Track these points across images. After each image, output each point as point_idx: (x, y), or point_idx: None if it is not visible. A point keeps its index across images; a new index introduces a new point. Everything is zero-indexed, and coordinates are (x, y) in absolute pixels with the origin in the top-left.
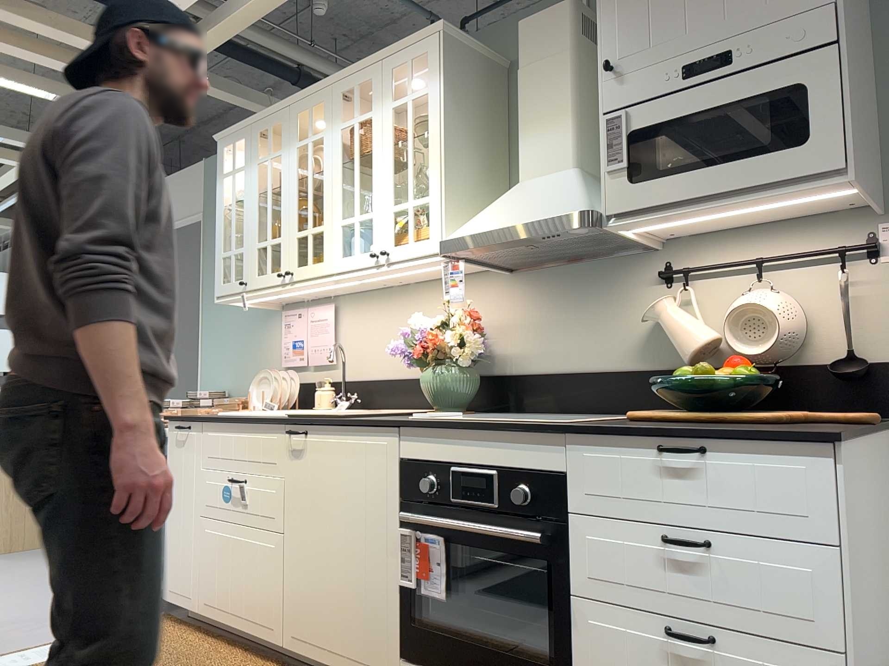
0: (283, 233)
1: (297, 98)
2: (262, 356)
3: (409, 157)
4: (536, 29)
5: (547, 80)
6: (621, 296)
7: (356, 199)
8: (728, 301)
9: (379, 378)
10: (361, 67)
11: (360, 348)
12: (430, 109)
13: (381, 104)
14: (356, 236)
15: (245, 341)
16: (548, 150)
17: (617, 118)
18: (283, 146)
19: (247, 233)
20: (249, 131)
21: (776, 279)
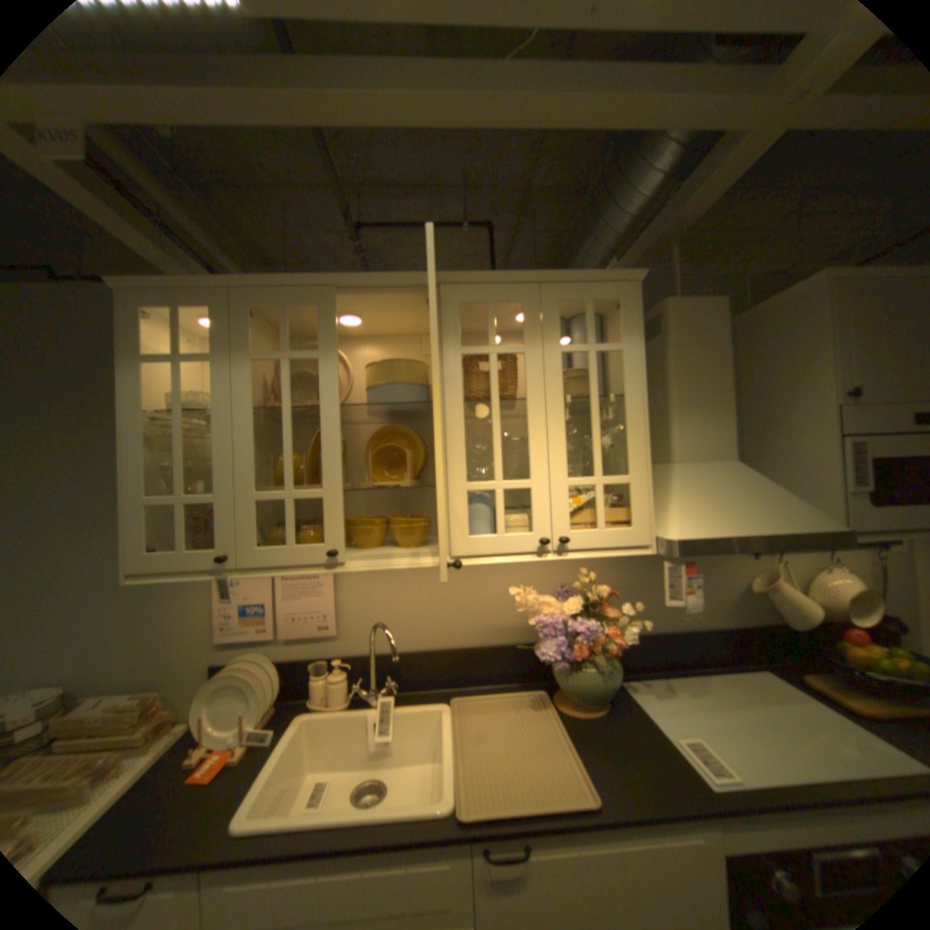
0: (329, 484)
1: (359, 279)
2: (158, 627)
3: (596, 422)
4: (695, 311)
5: (709, 367)
6: (718, 566)
7: (500, 459)
8: (802, 573)
9: (420, 650)
10: (504, 277)
11: (381, 613)
12: (629, 370)
13: (542, 340)
14: (502, 510)
15: (107, 603)
16: (713, 438)
17: (865, 444)
18: (325, 345)
19: (226, 470)
20: (221, 294)
21: (834, 559)
